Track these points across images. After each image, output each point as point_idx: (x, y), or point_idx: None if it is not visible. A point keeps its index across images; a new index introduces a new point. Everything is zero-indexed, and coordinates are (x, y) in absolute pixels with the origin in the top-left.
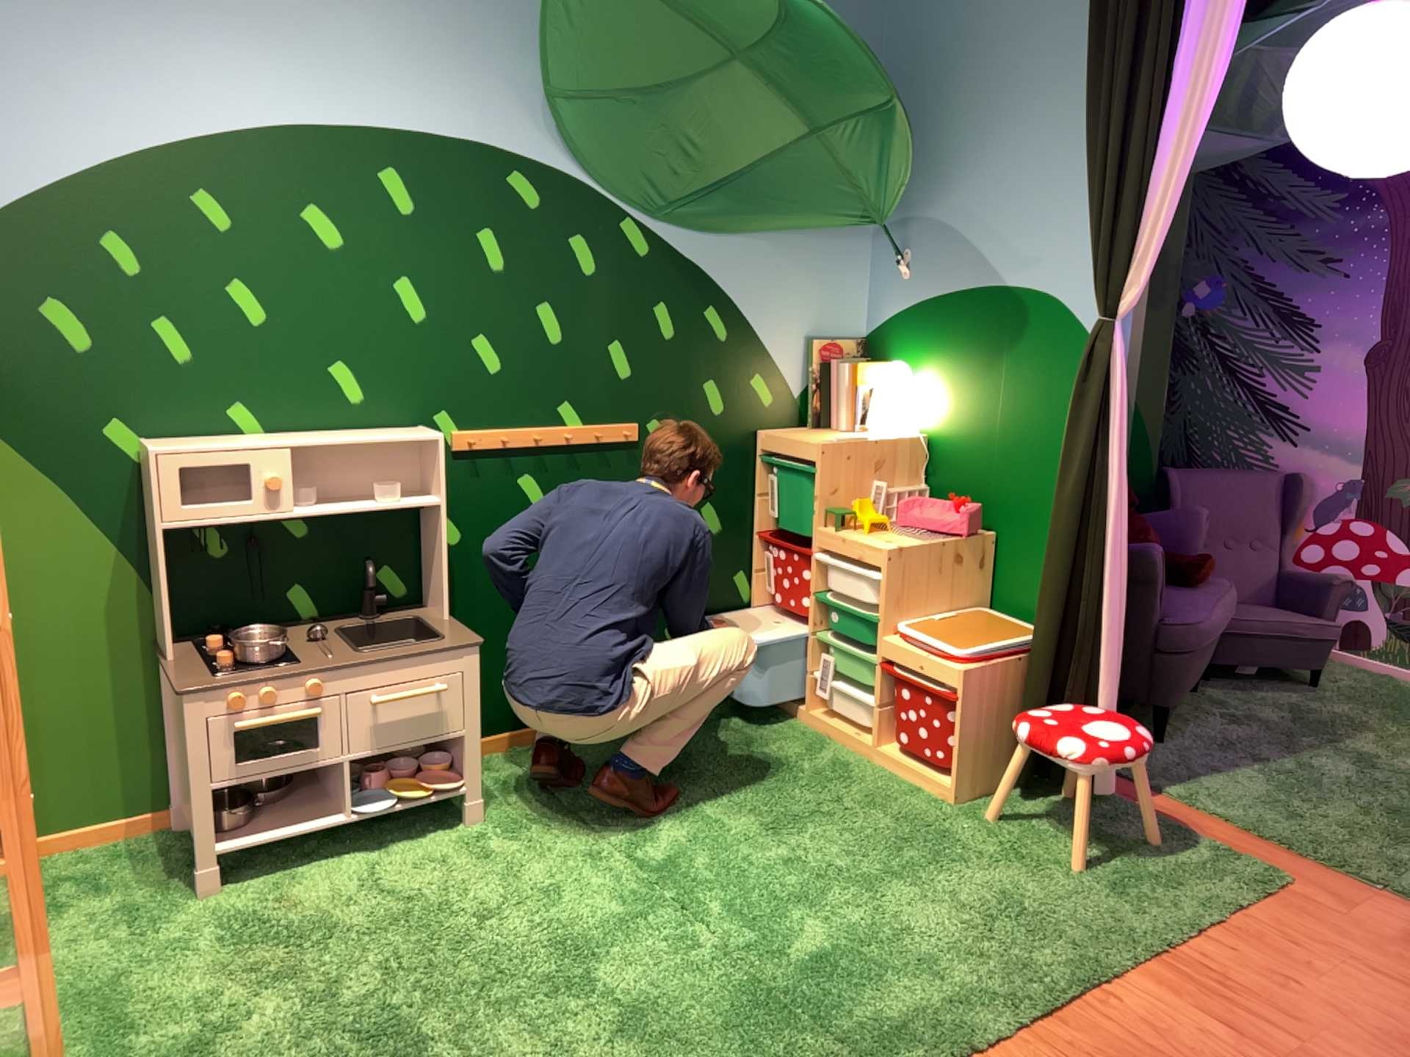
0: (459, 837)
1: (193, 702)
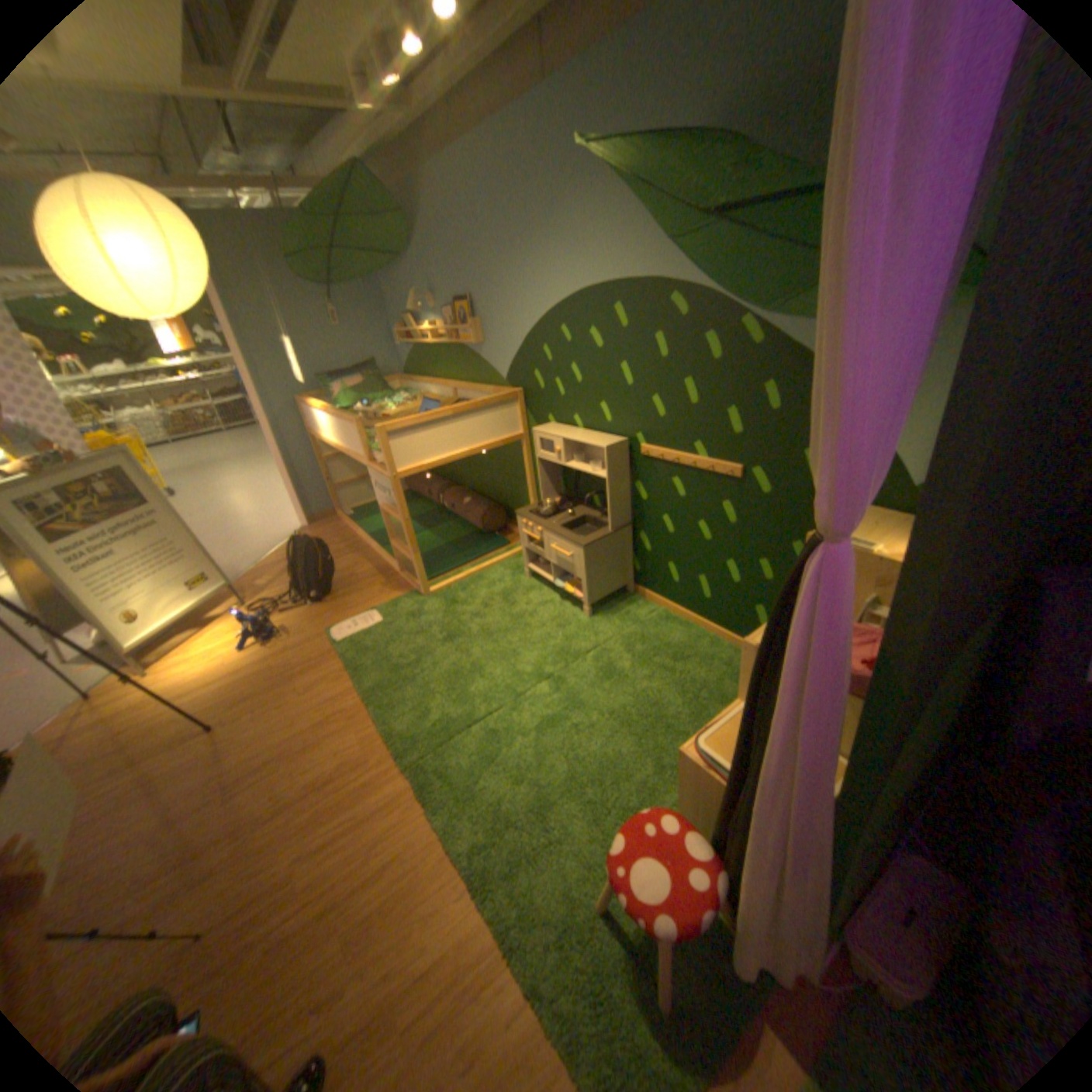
0: (575, 616)
1: (516, 518)
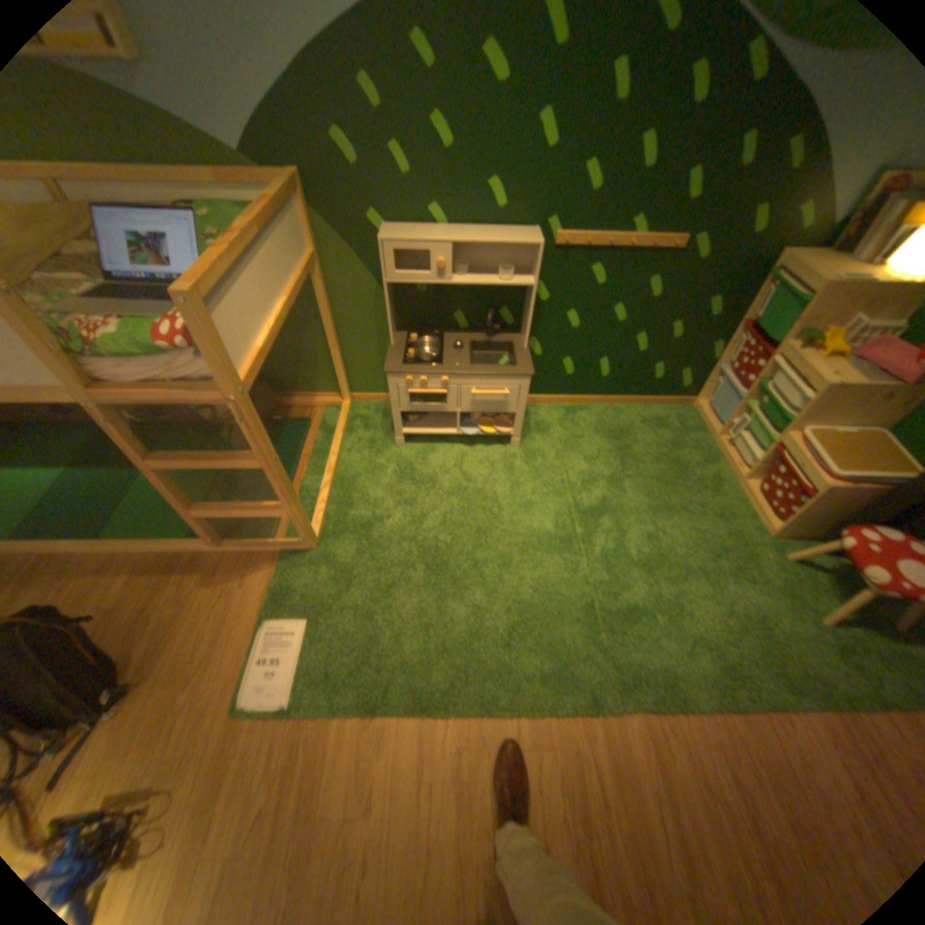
0: (504, 453)
1: (390, 378)
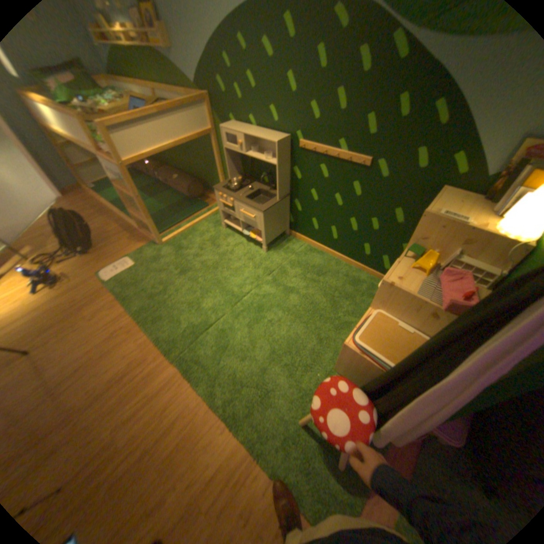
0: (258, 252)
1: (215, 191)
